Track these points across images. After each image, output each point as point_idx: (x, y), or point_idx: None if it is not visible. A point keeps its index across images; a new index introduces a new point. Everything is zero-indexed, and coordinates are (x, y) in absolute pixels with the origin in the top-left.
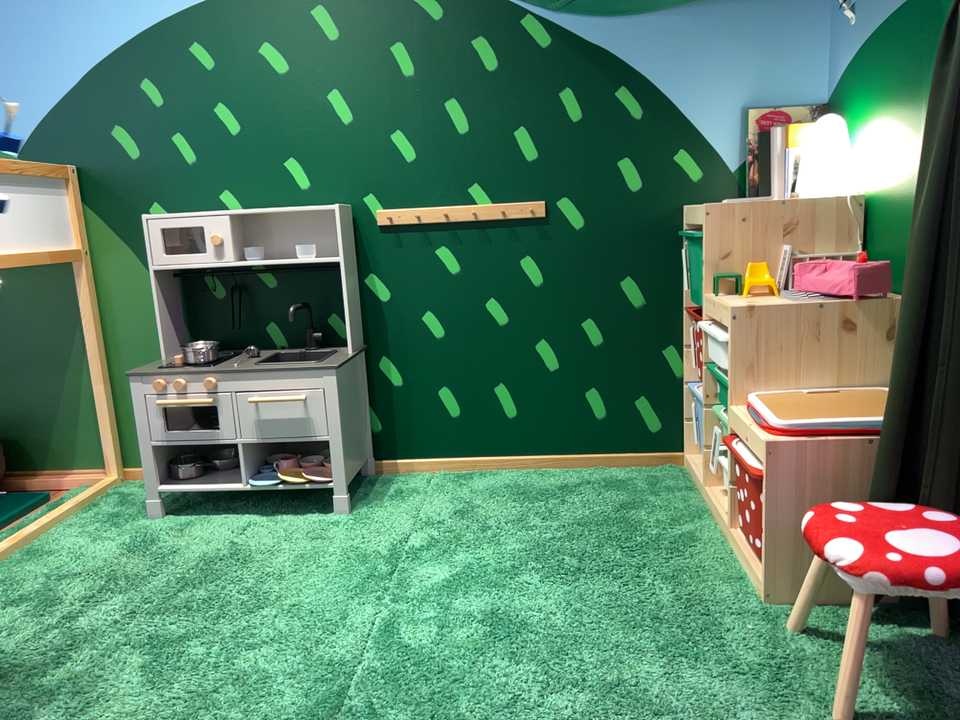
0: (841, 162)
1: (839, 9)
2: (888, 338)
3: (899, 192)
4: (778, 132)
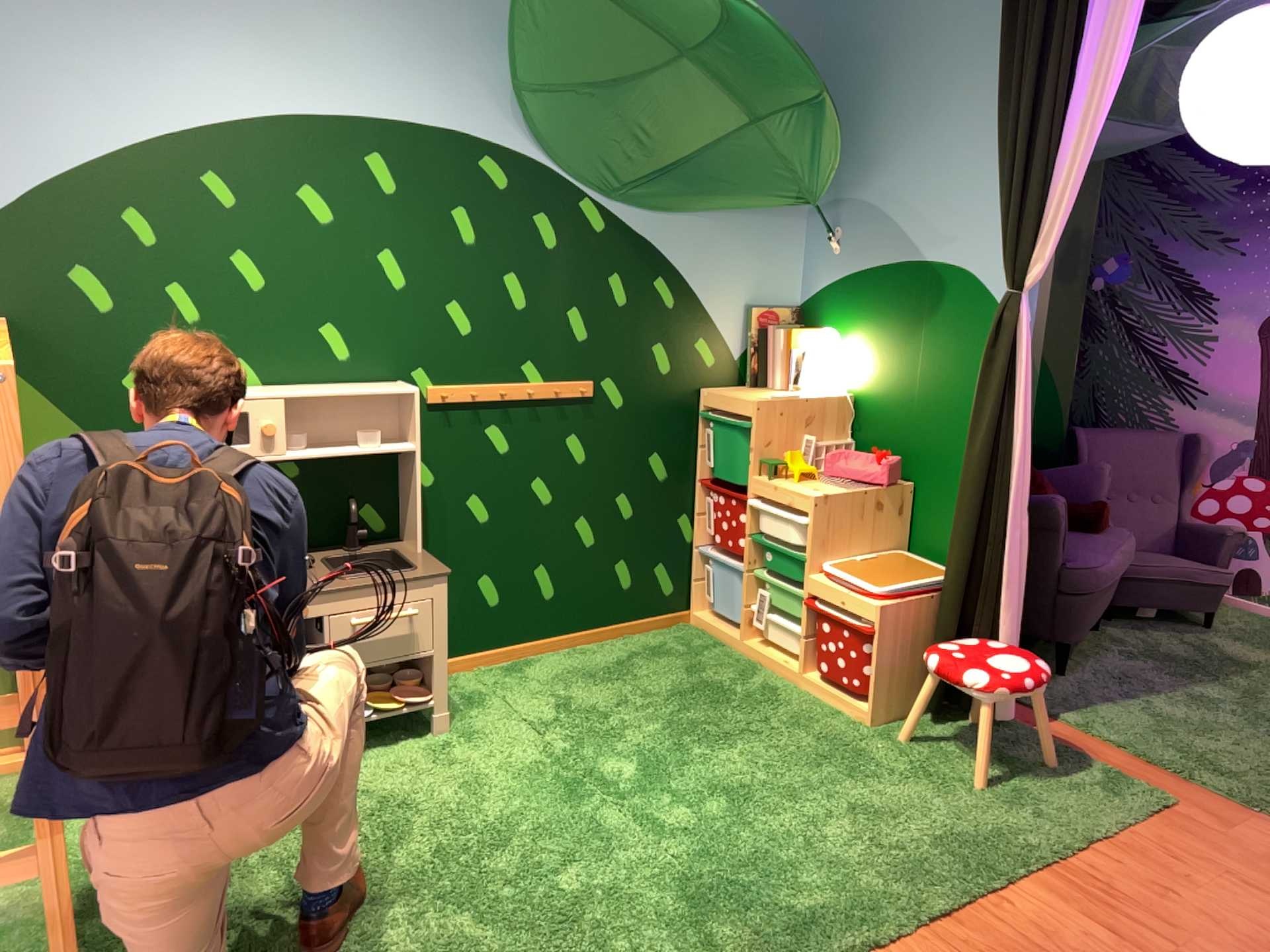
0: (835, 369)
1: (815, 239)
2: (893, 512)
3: (887, 403)
4: (773, 333)
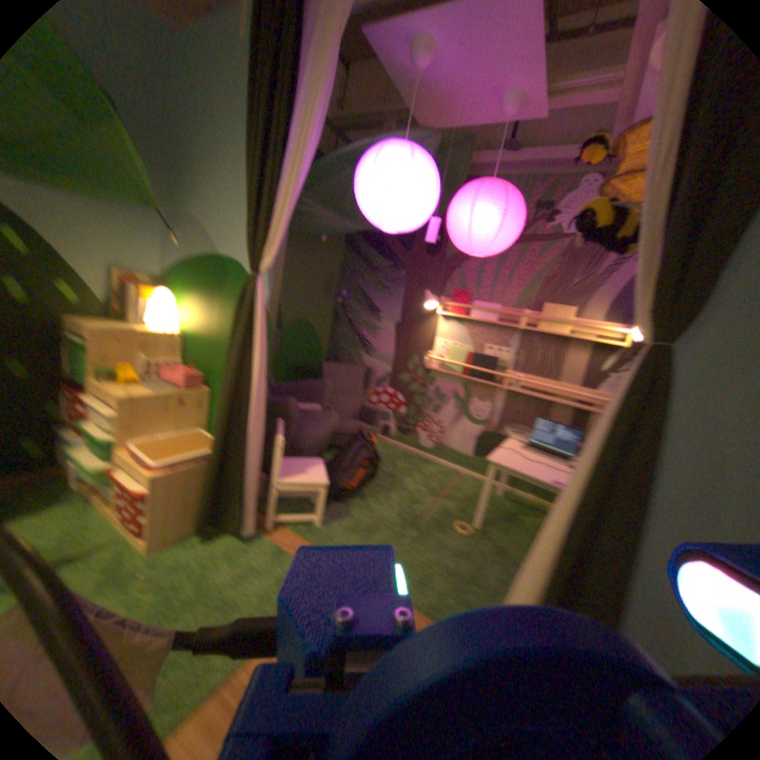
0: (169, 314)
1: (166, 231)
2: (196, 406)
3: (200, 338)
4: (129, 285)
